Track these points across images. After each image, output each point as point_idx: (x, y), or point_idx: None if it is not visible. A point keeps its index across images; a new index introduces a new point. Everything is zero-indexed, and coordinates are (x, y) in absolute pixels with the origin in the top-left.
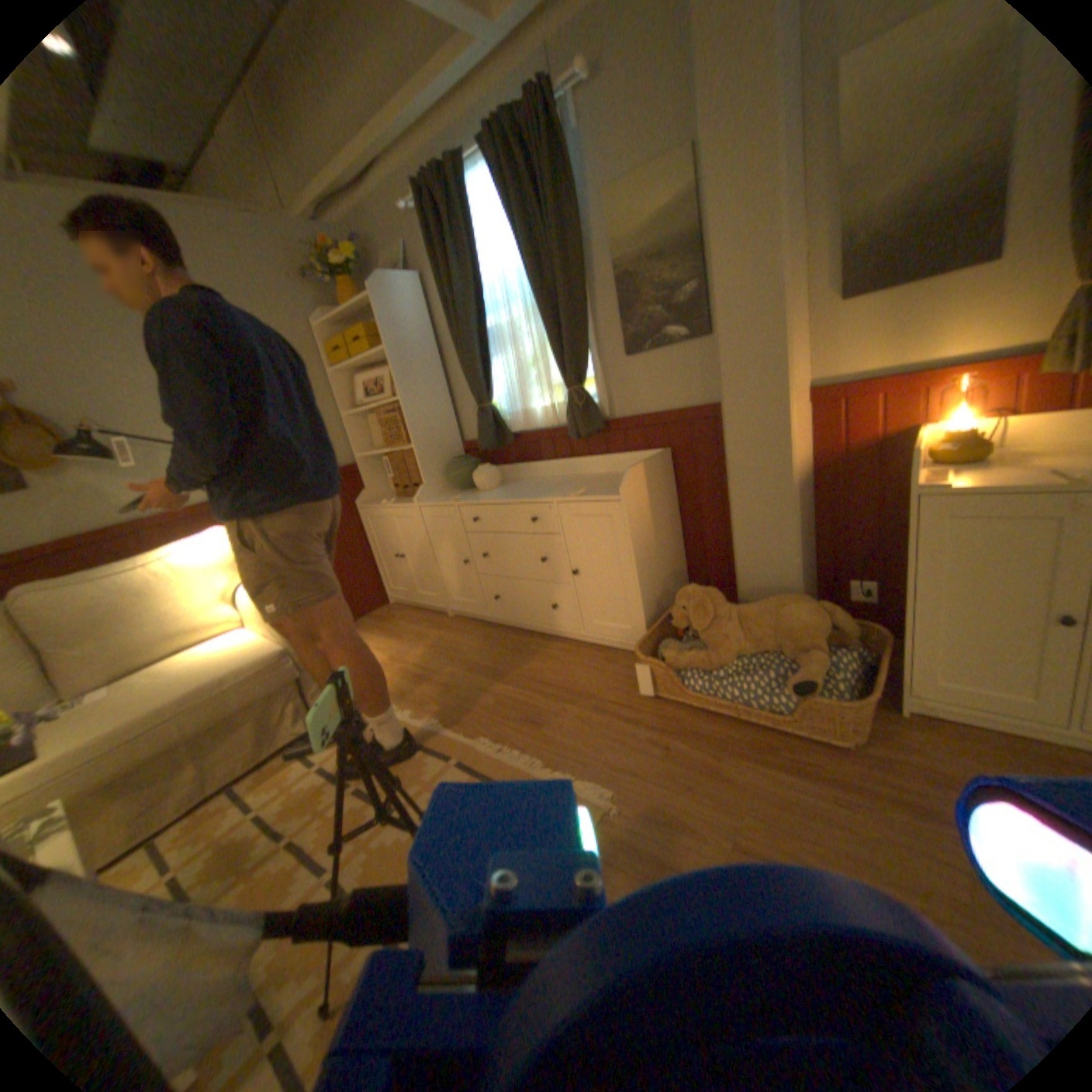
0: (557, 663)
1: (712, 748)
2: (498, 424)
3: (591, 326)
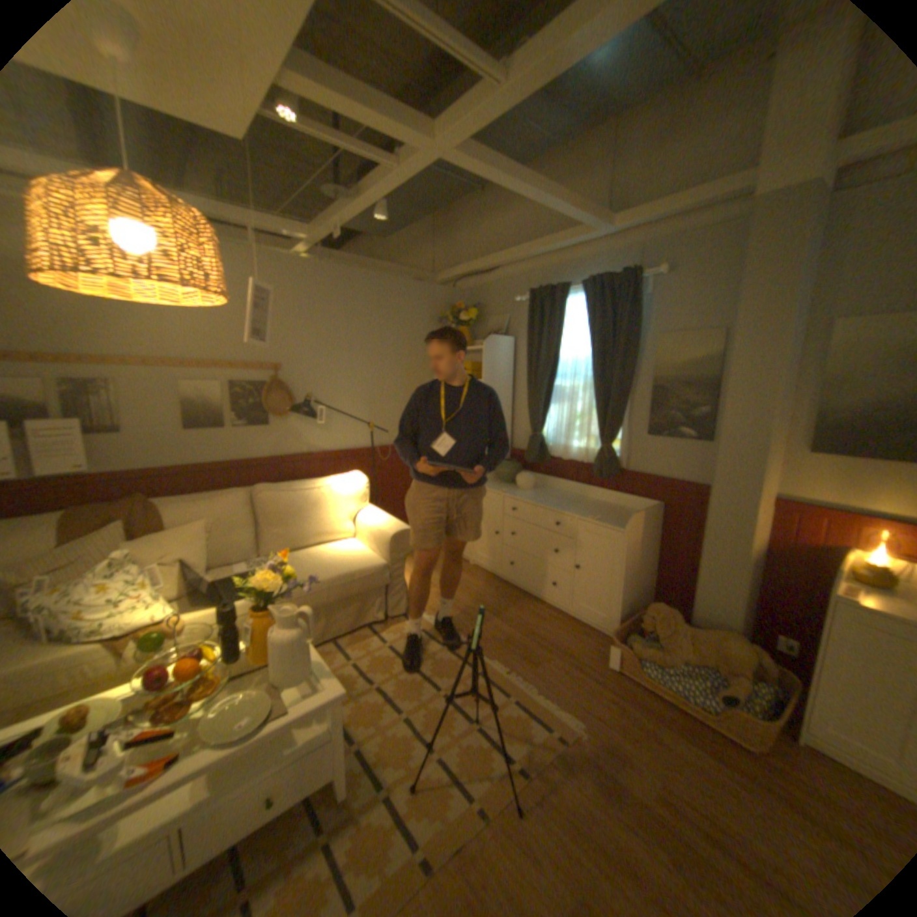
0: (548, 625)
1: (655, 721)
2: (540, 447)
3: (627, 410)
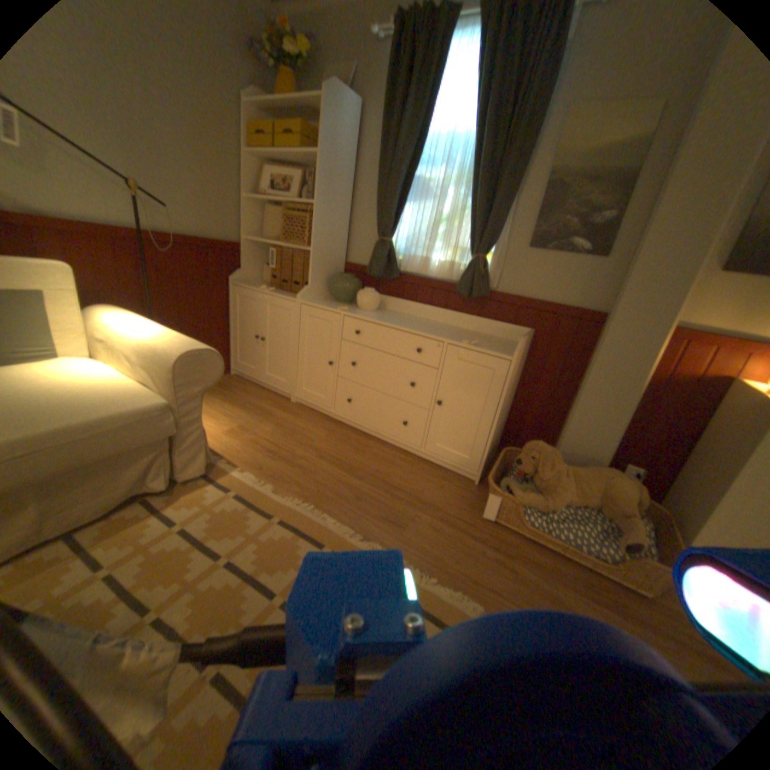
0: (400, 470)
1: (548, 578)
2: (389, 259)
3: (511, 212)
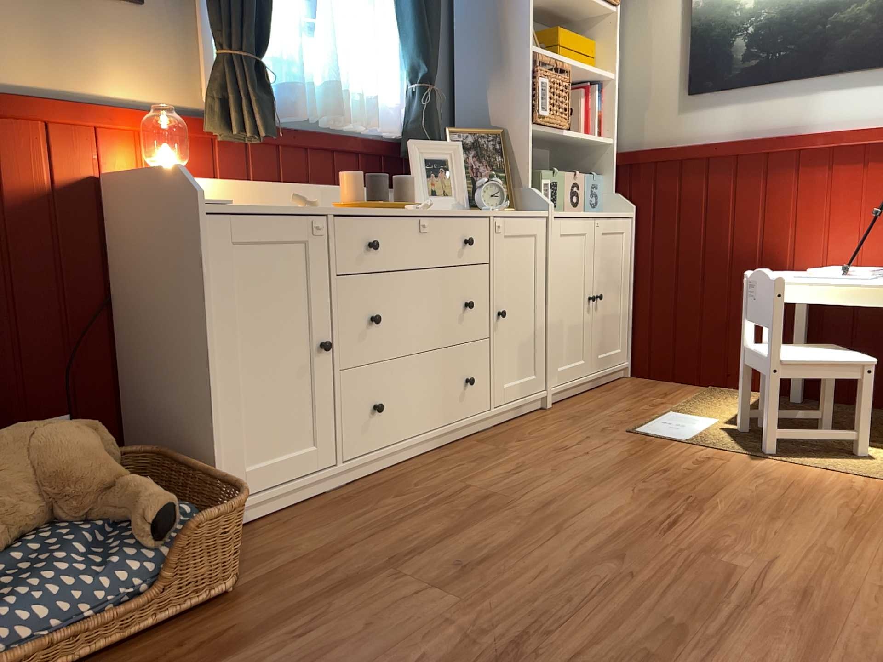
0: None
1: None
2: None
3: None
